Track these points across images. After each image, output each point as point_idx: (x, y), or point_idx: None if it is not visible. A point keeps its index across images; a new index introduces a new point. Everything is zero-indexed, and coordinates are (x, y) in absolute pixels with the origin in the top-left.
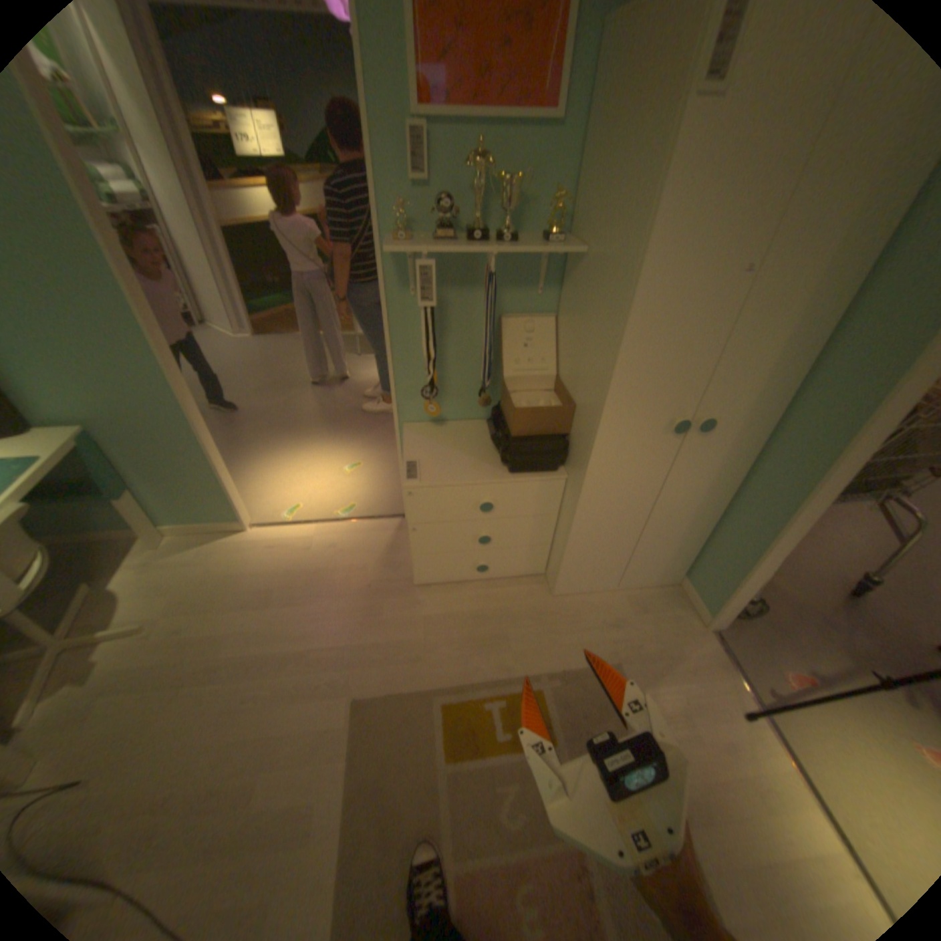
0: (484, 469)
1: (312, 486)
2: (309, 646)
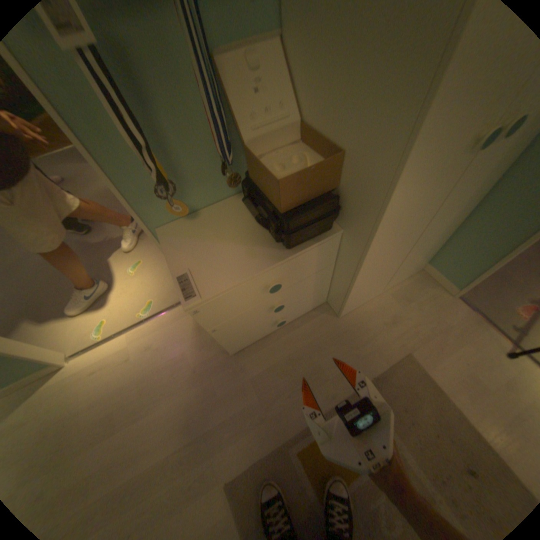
0: (260, 253)
1: (107, 299)
2: (166, 452)
